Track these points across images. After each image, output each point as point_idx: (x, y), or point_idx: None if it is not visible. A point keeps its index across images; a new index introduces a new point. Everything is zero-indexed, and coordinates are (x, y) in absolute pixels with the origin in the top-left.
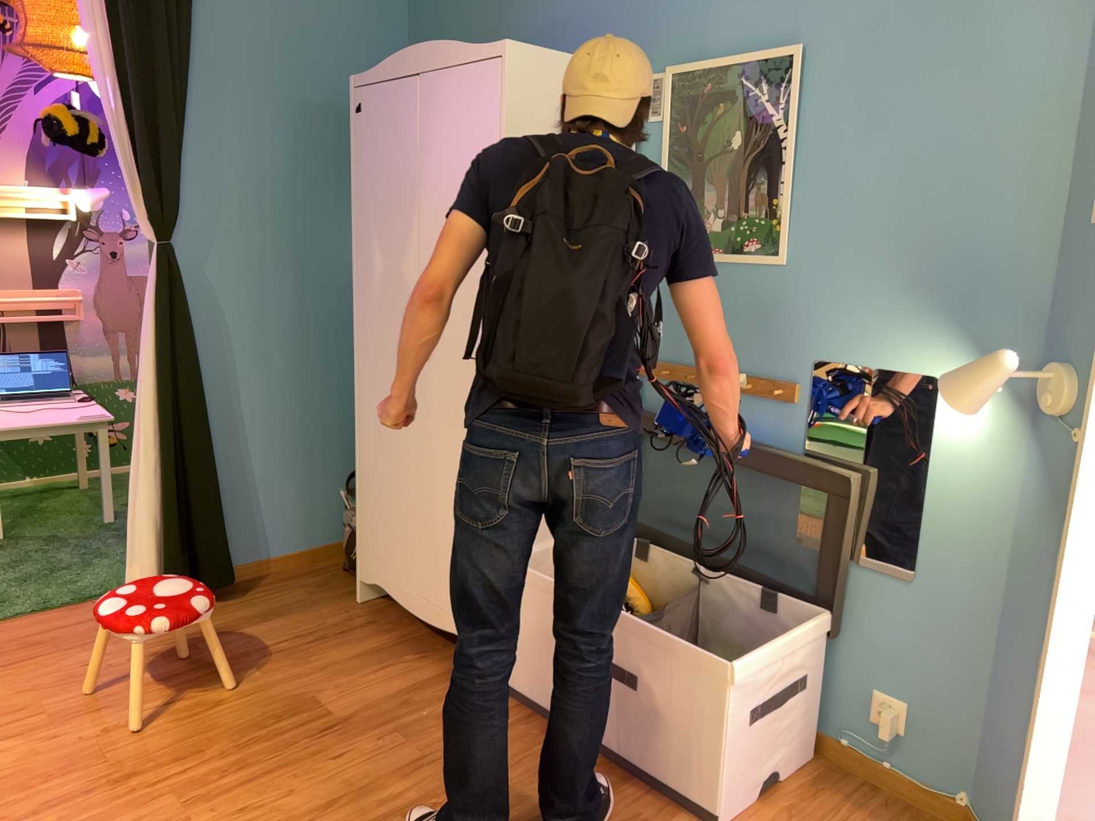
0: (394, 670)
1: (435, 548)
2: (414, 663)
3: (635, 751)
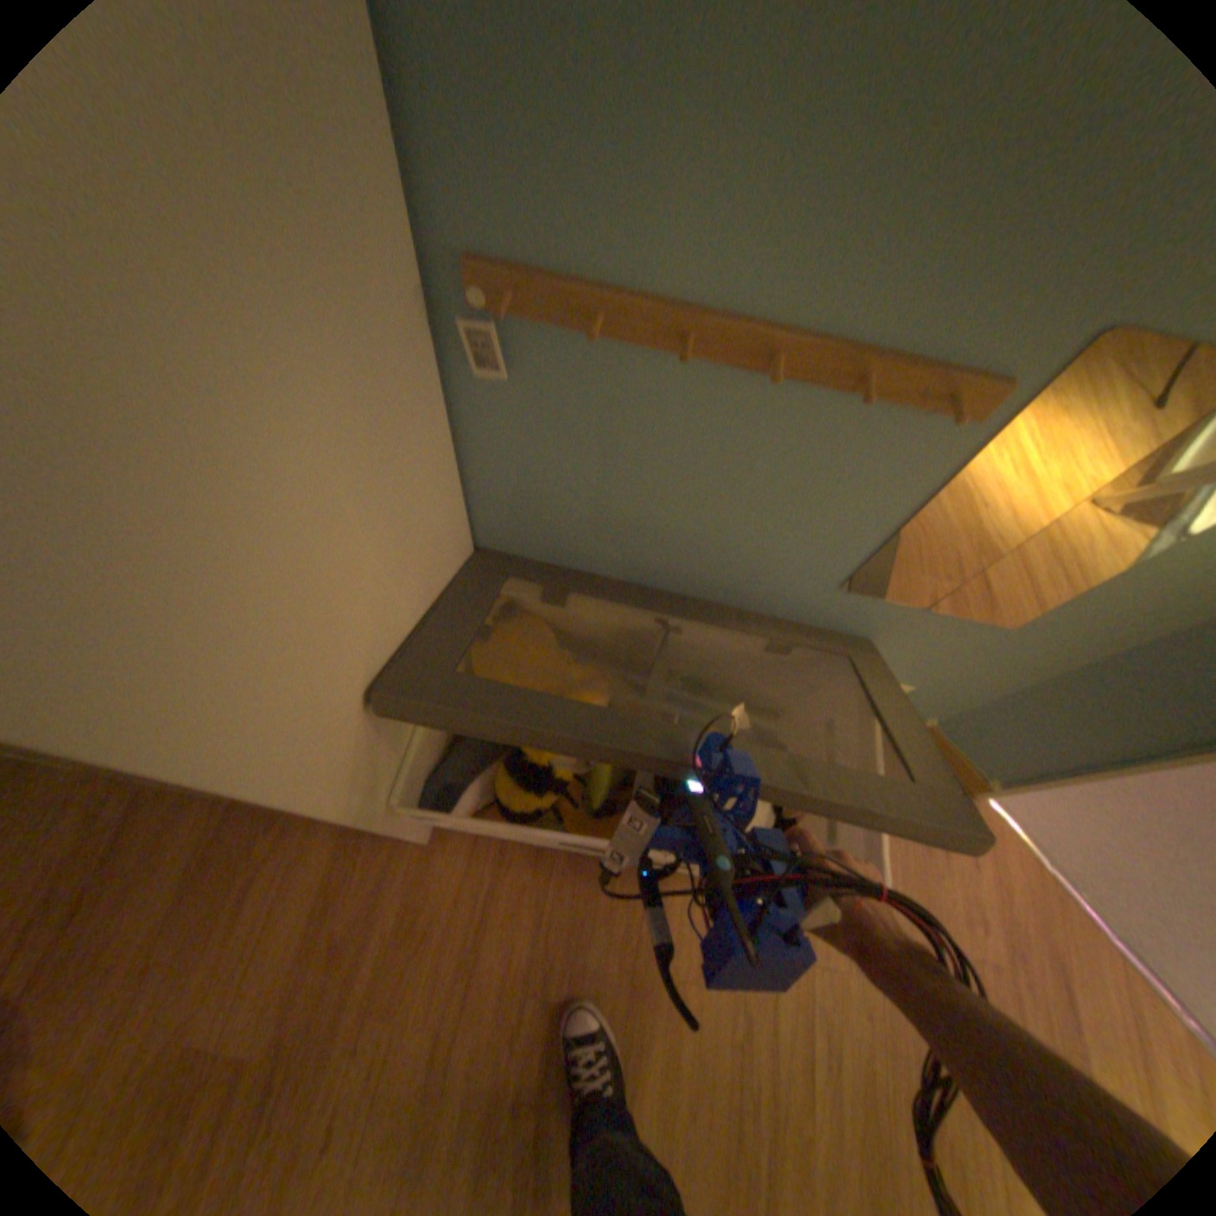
0: (263, 889)
1: None
2: (280, 852)
3: None
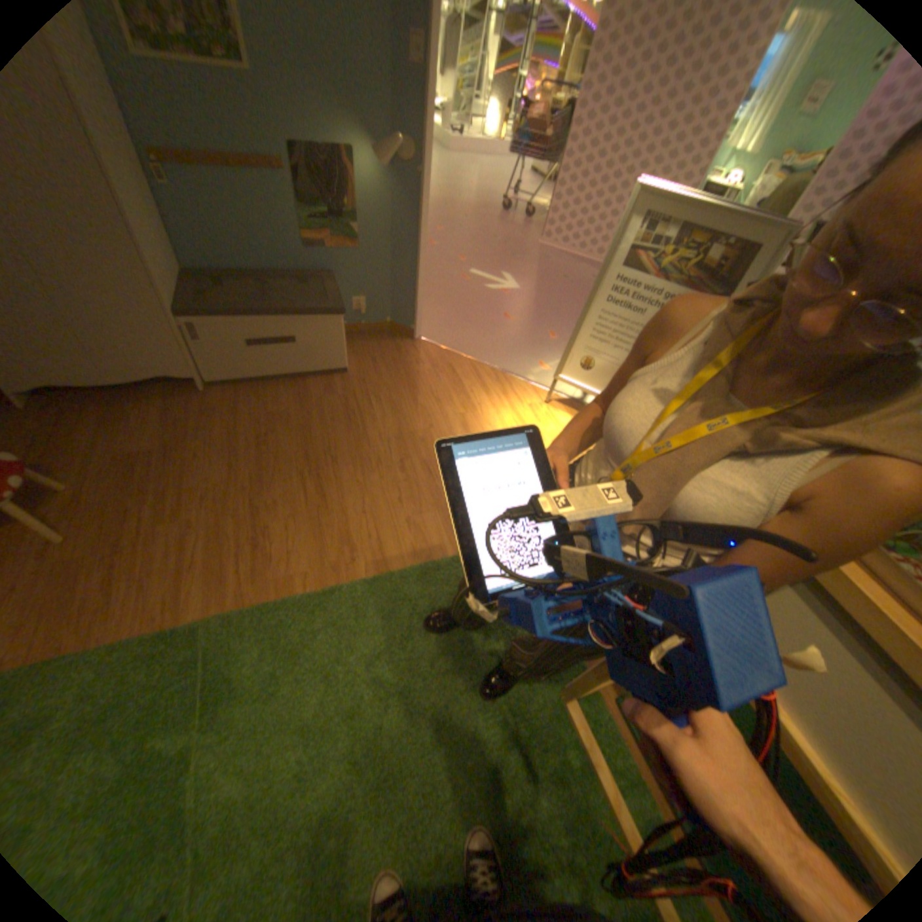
0: (135, 415)
1: (86, 338)
2: (137, 406)
3: (300, 367)
